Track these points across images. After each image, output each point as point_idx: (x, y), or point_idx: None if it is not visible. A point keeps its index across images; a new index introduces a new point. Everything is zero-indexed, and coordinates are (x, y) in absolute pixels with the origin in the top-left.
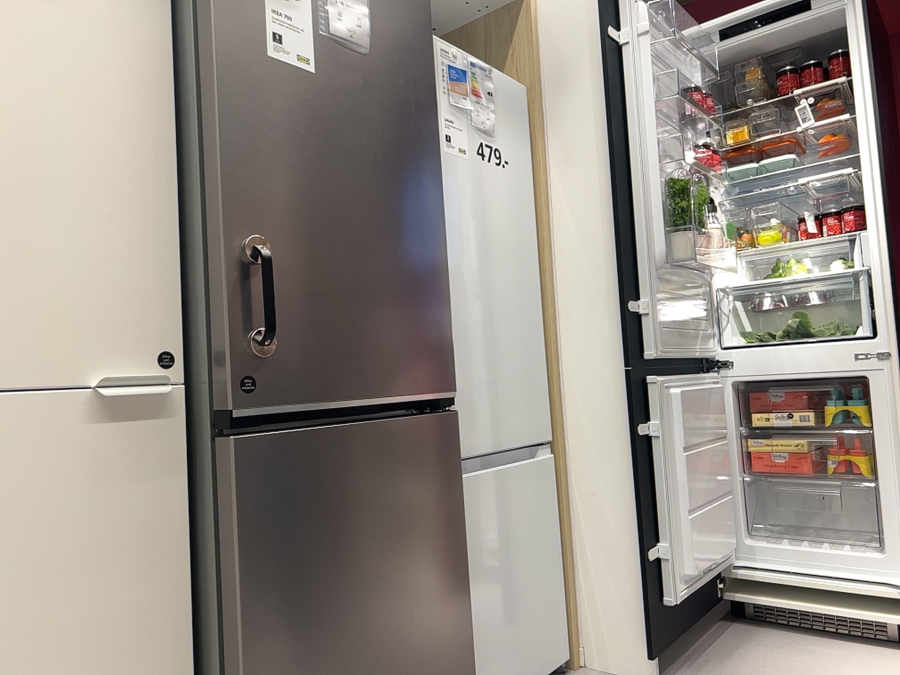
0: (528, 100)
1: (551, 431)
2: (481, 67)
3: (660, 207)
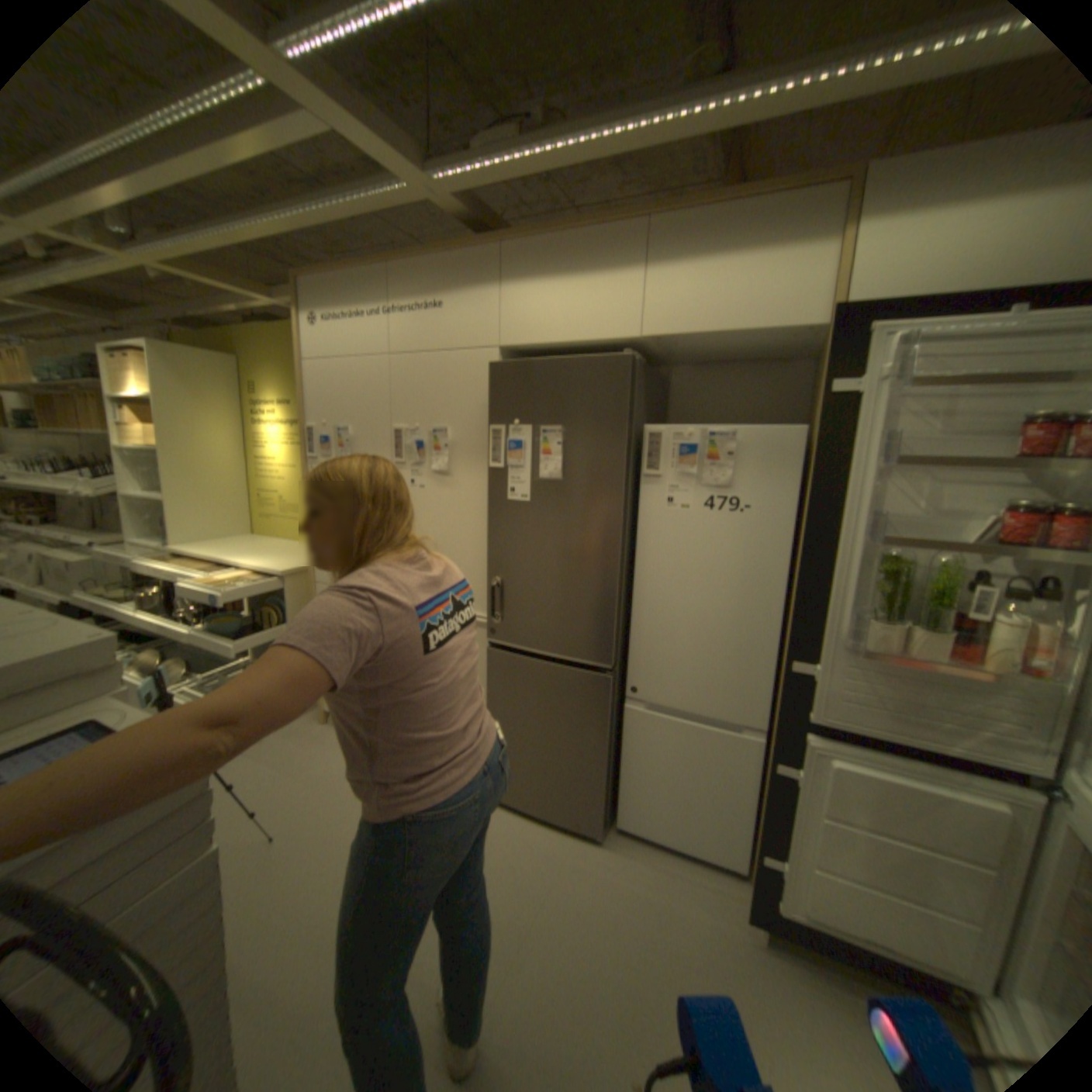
0: (815, 436)
1: (774, 725)
2: (722, 434)
3: (854, 585)
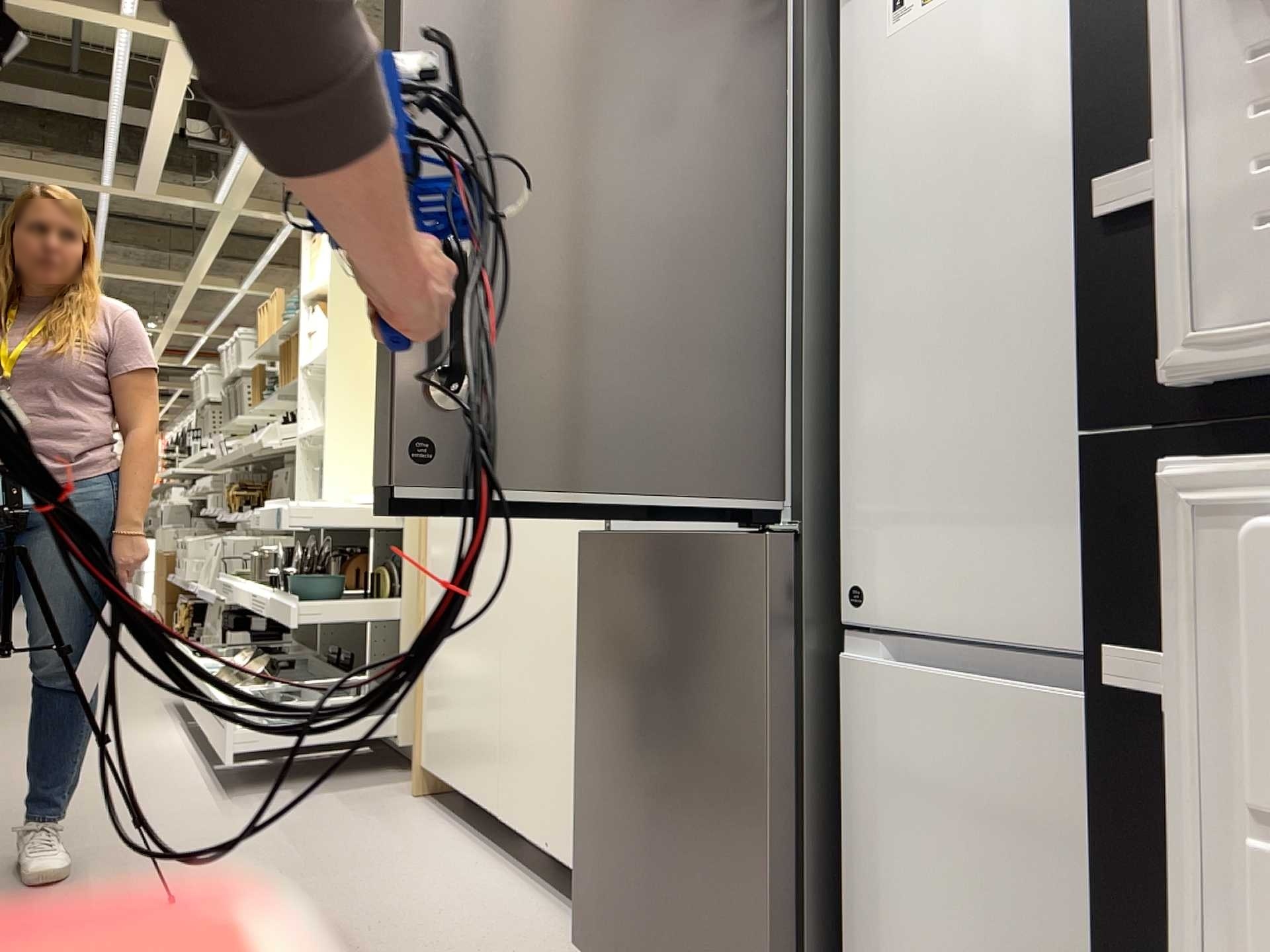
0: None
1: None
2: None
3: None
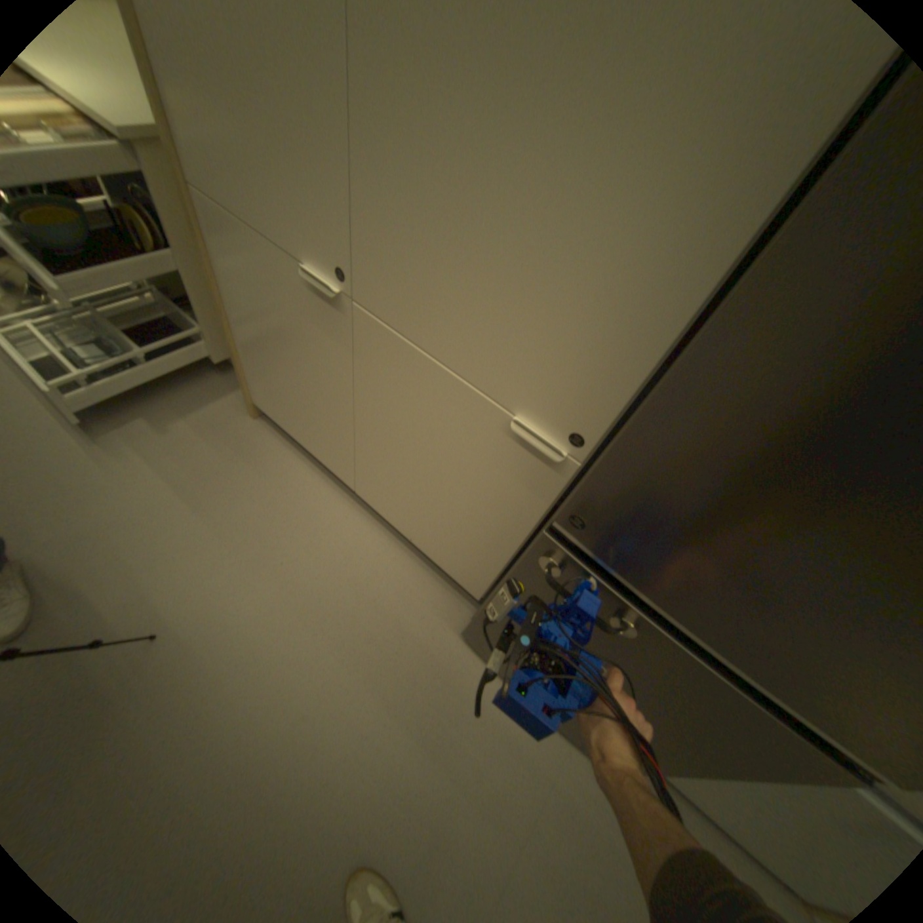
0: None
1: None
2: None
3: None
